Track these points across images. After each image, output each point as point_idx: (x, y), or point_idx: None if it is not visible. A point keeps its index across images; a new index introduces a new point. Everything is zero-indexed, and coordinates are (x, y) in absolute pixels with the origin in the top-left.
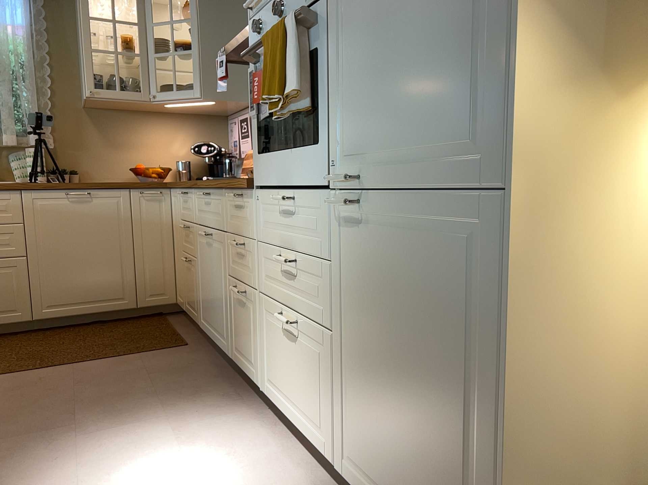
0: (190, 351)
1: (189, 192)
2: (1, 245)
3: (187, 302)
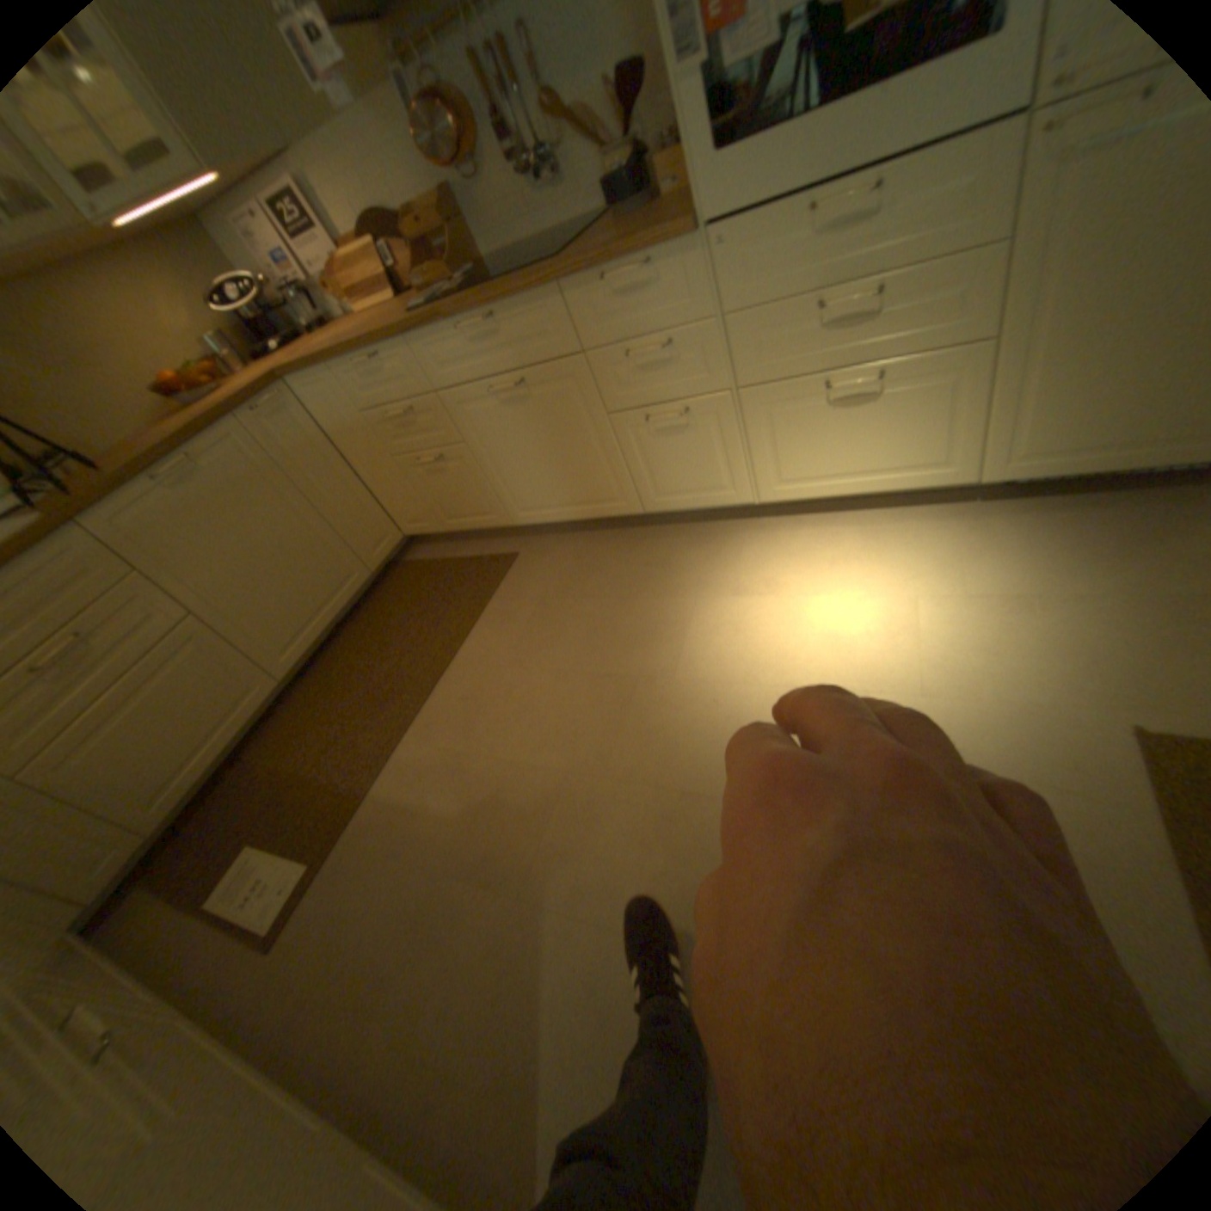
0: (537, 554)
1: (381, 349)
2: (137, 624)
3: (448, 517)
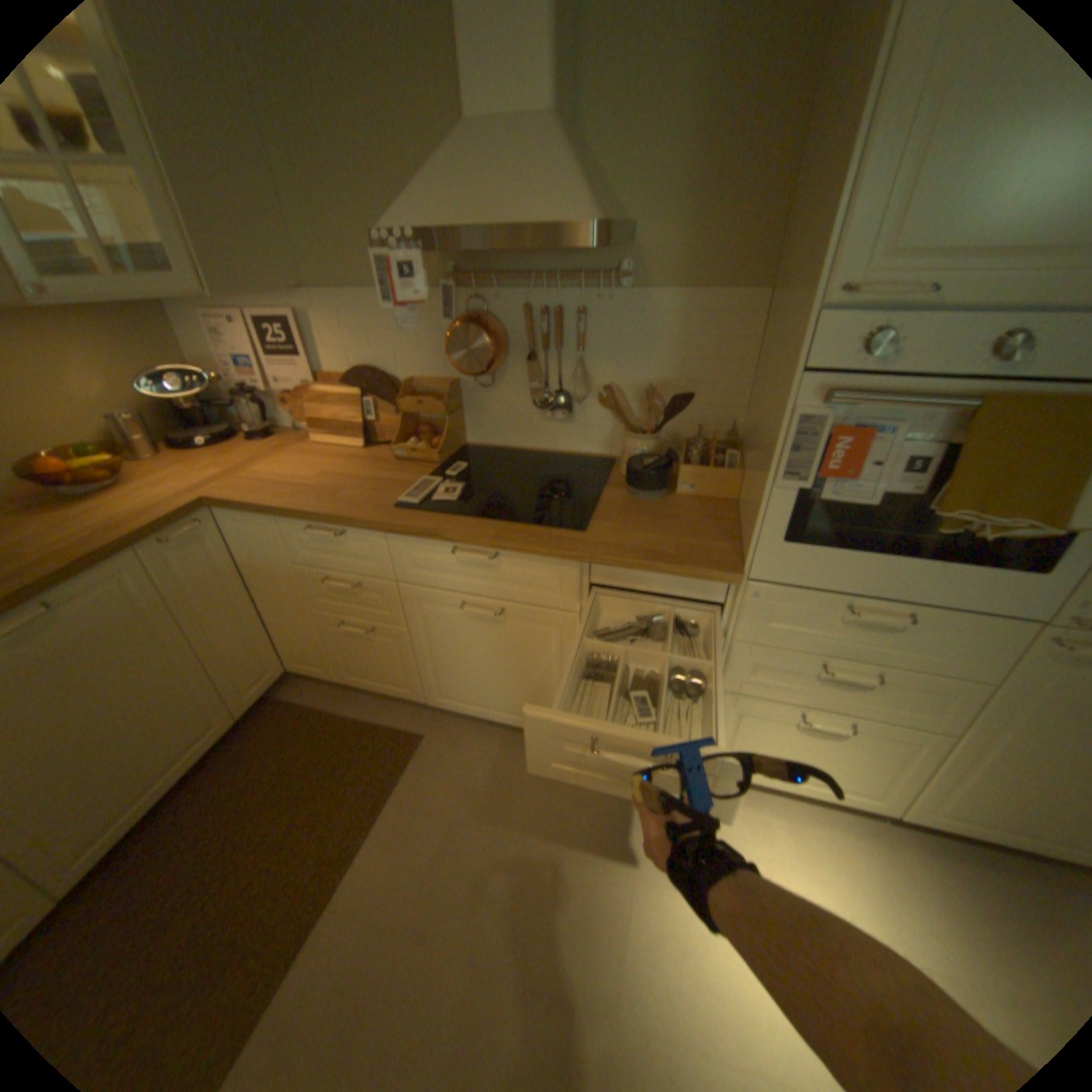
0: (445, 744)
1: (350, 531)
2: None
3: (349, 673)
